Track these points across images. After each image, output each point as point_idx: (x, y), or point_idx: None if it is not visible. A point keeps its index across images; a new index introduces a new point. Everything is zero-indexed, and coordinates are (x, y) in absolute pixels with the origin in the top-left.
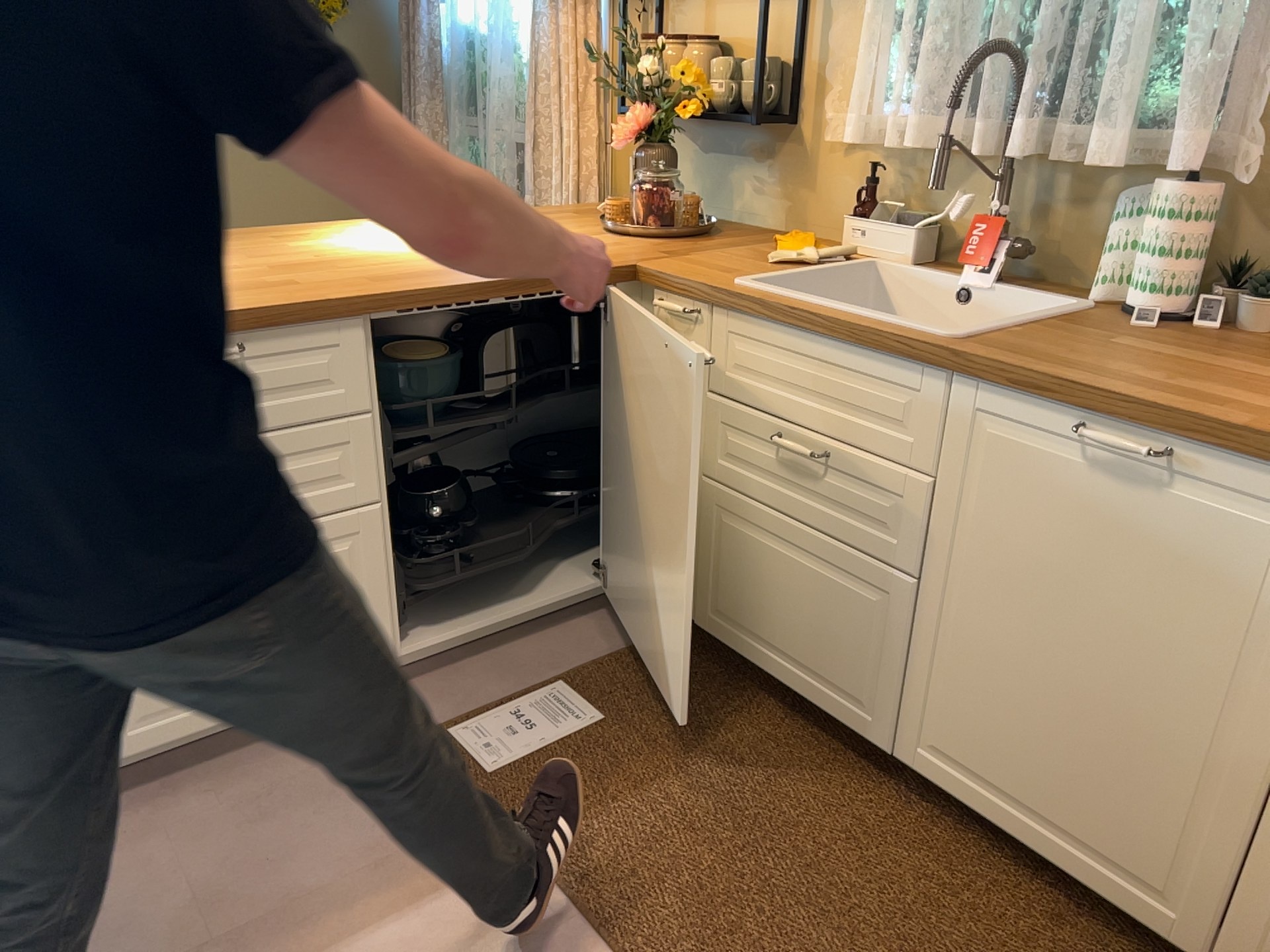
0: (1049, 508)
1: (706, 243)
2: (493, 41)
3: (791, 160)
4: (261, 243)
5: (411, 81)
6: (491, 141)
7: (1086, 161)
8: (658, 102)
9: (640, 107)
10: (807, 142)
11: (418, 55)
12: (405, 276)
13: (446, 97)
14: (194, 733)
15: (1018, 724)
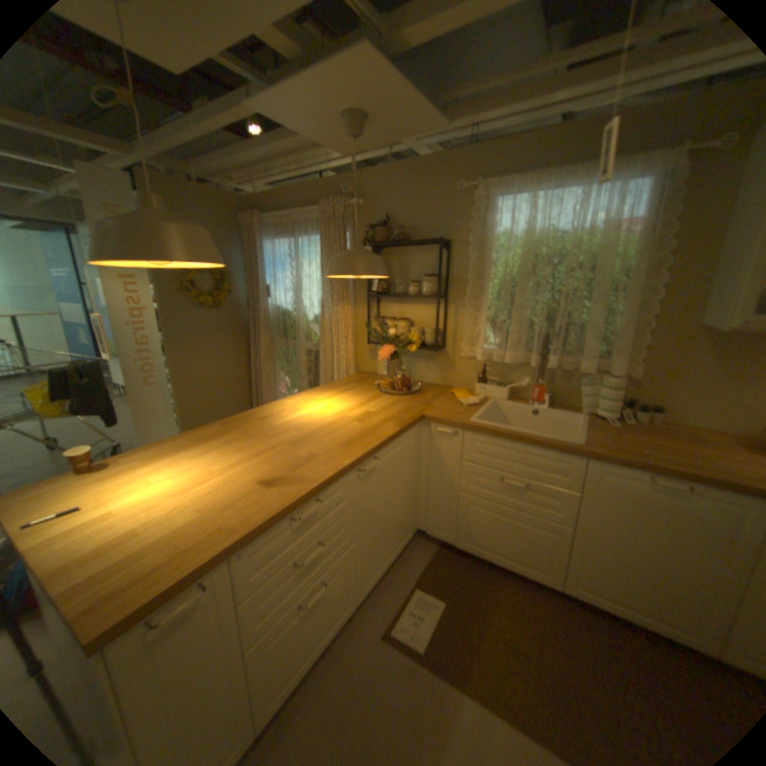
0: (638, 505)
1: (427, 396)
2: (297, 313)
3: (444, 360)
4: (259, 425)
5: (254, 326)
6: (298, 350)
7: (575, 368)
8: (397, 344)
9: (385, 344)
10: (451, 355)
11: (260, 317)
12: (352, 440)
13: (272, 332)
14: (291, 692)
15: (627, 580)
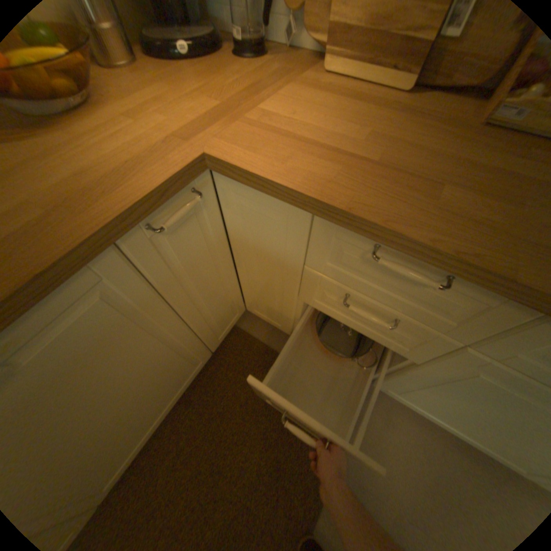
0: None
1: None
2: None
3: None
4: None
5: None
6: None
7: None
8: None
9: None
10: None
11: None
12: None
13: None
14: None
15: (120, 438)
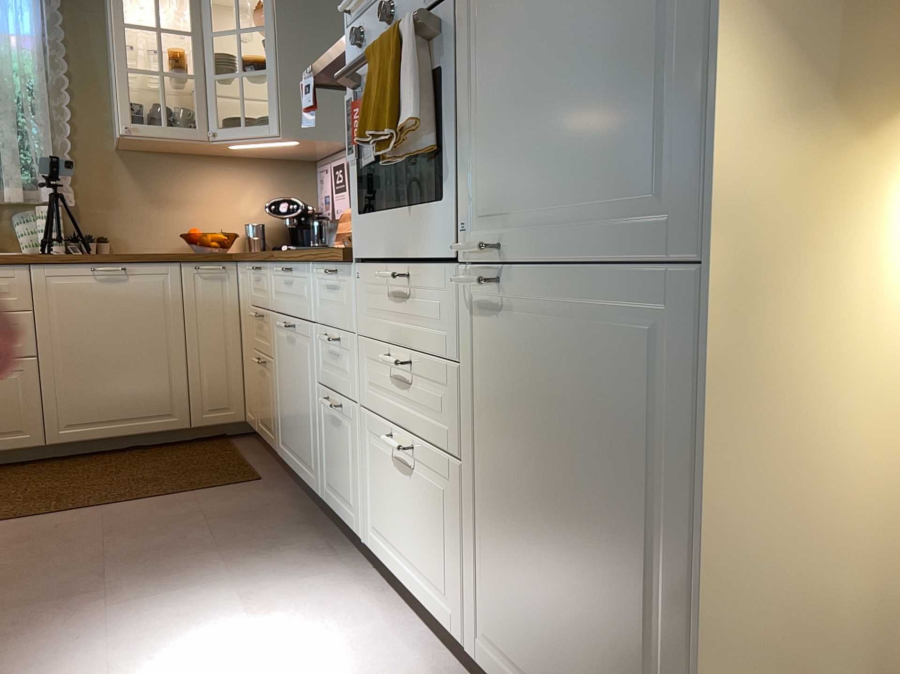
0: (88, 302)
1: None
2: None
3: None
4: None
5: None
6: None
7: (0, 202)
8: None
9: None
10: None
11: None
12: None
13: None
14: None
15: (101, 389)
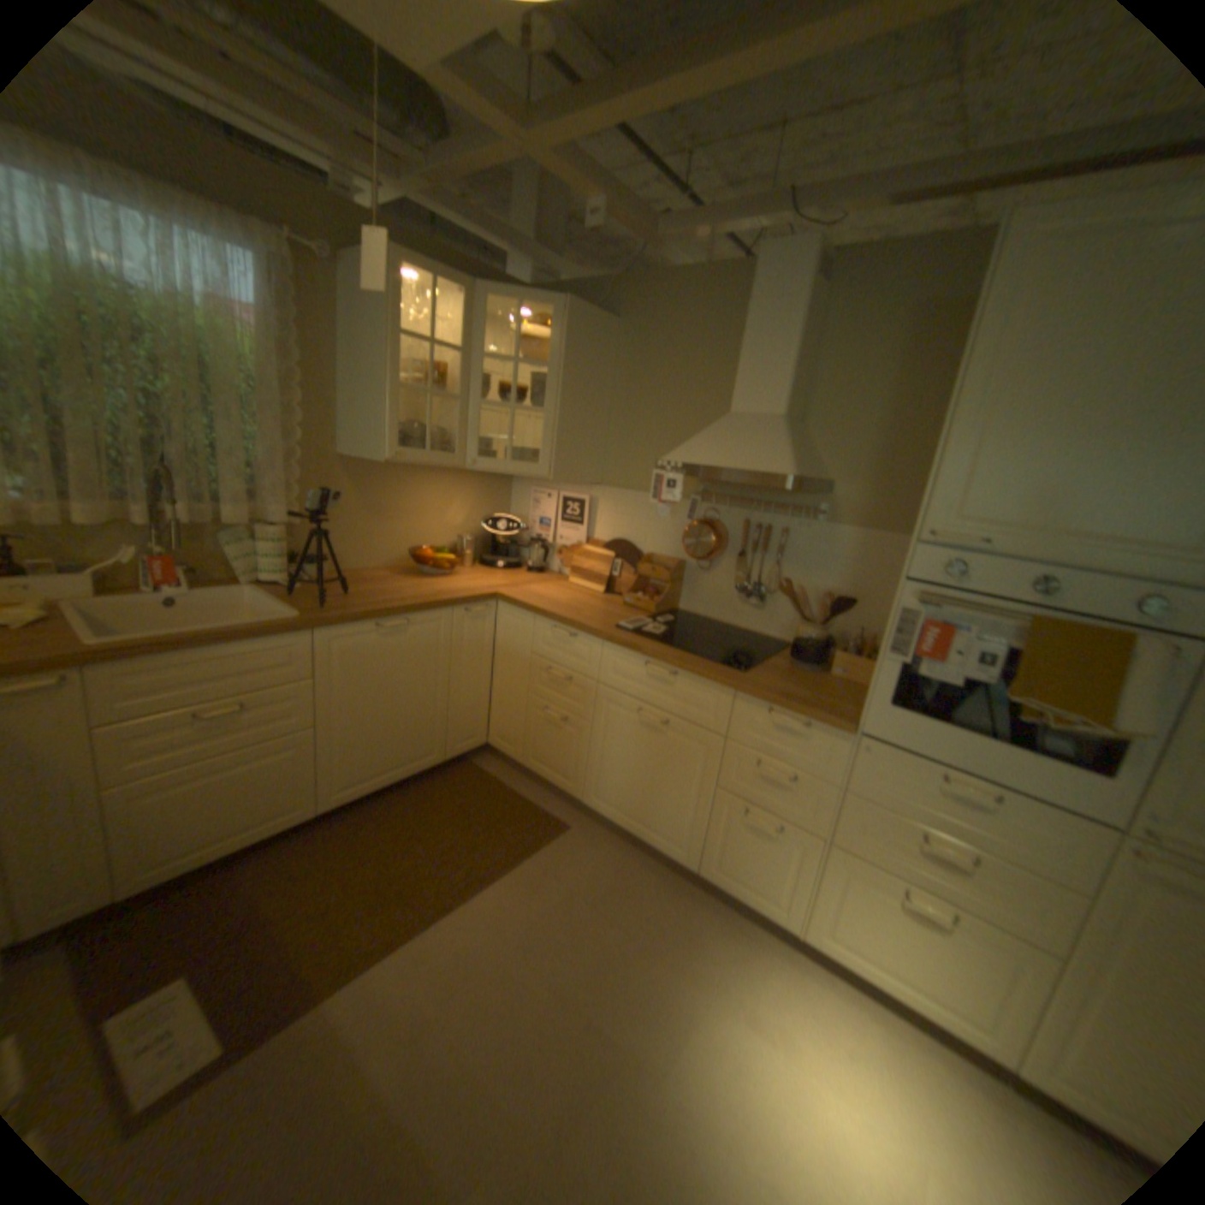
0: (370, 661)
1: None
2: None
3: None
4: None
5: None
6: None
7: (209, 522)
8: None
9: None
10: None
11: None
12: None
13: None
14: None
15: (376, 747)
